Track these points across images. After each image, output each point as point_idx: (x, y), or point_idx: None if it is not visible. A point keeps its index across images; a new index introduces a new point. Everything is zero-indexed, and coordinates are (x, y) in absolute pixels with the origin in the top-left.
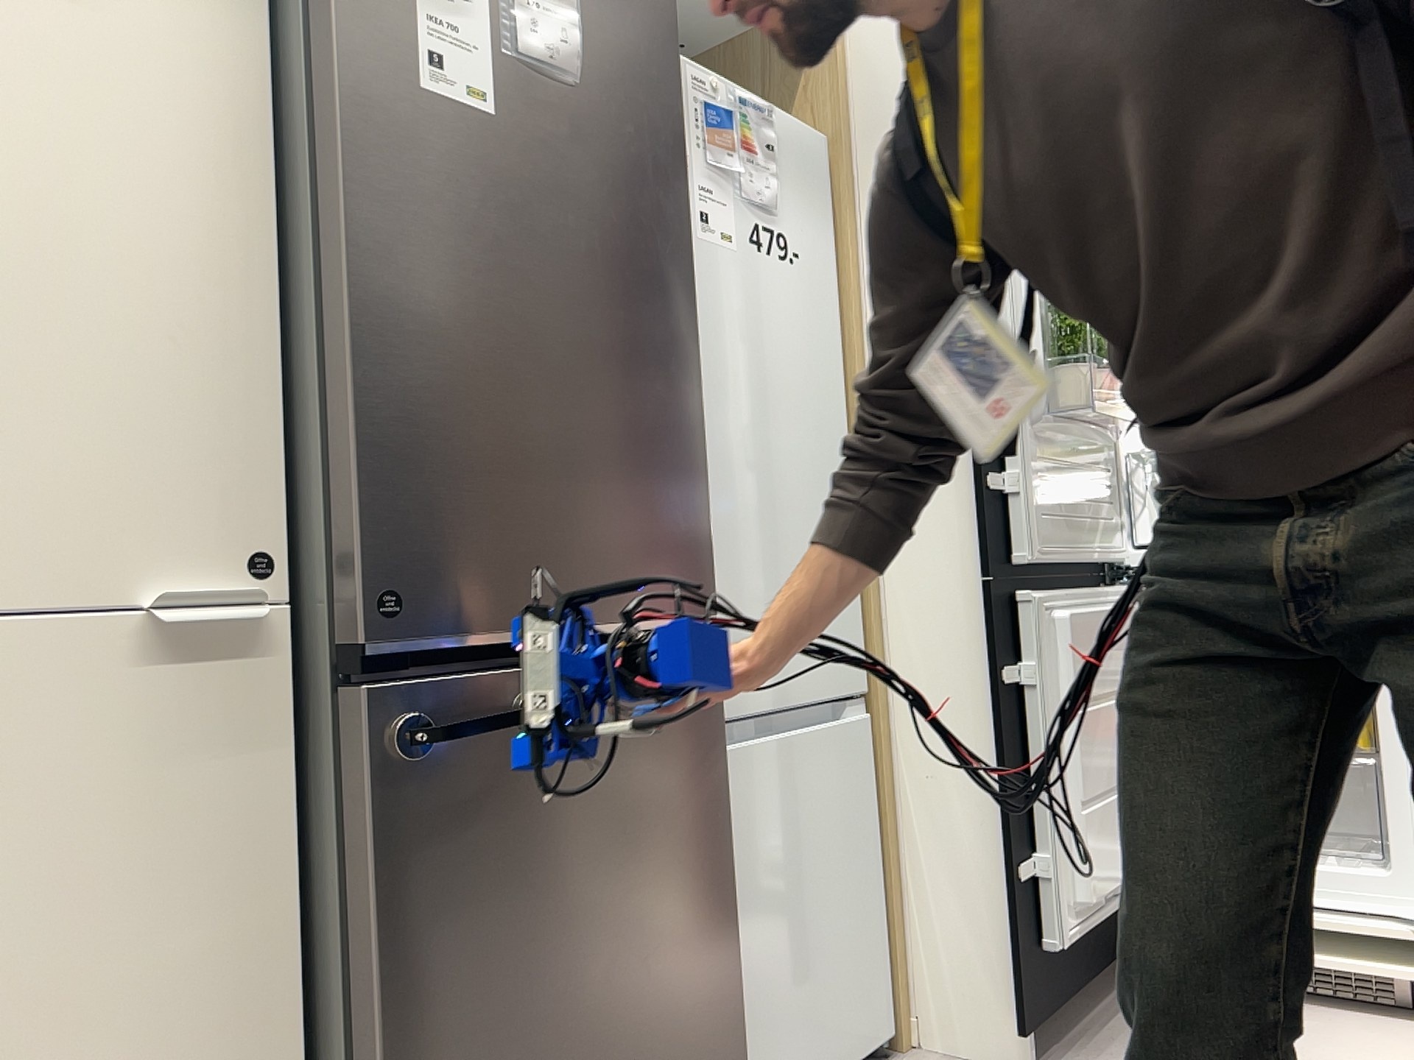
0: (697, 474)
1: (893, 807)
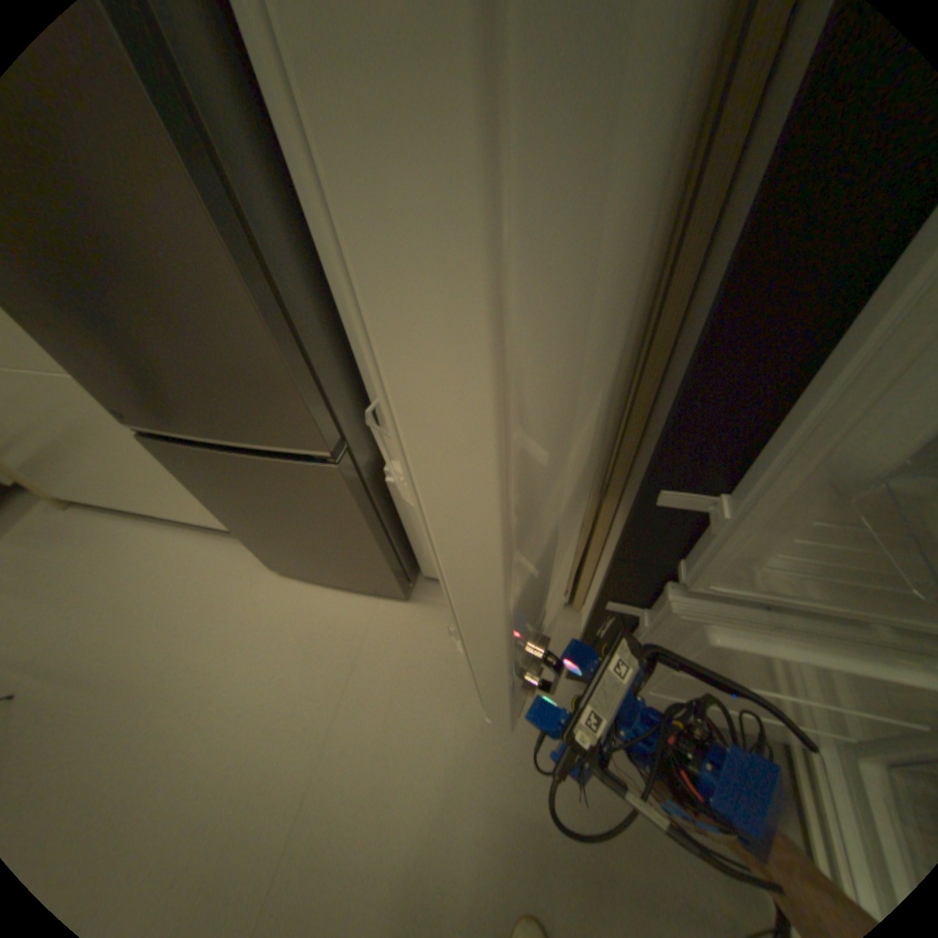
0: (274, 373)
1: (594, 549)
